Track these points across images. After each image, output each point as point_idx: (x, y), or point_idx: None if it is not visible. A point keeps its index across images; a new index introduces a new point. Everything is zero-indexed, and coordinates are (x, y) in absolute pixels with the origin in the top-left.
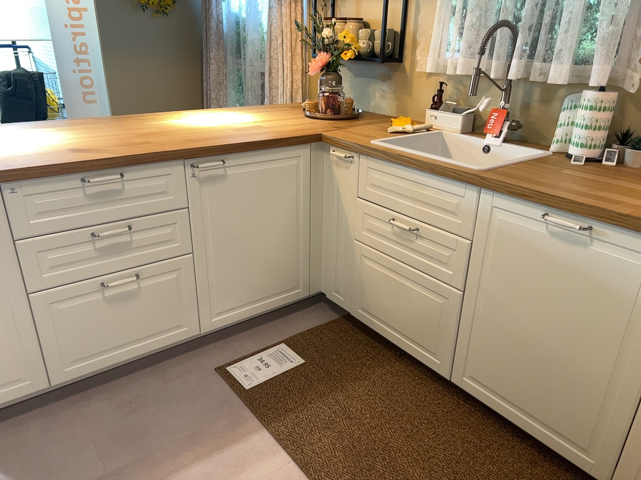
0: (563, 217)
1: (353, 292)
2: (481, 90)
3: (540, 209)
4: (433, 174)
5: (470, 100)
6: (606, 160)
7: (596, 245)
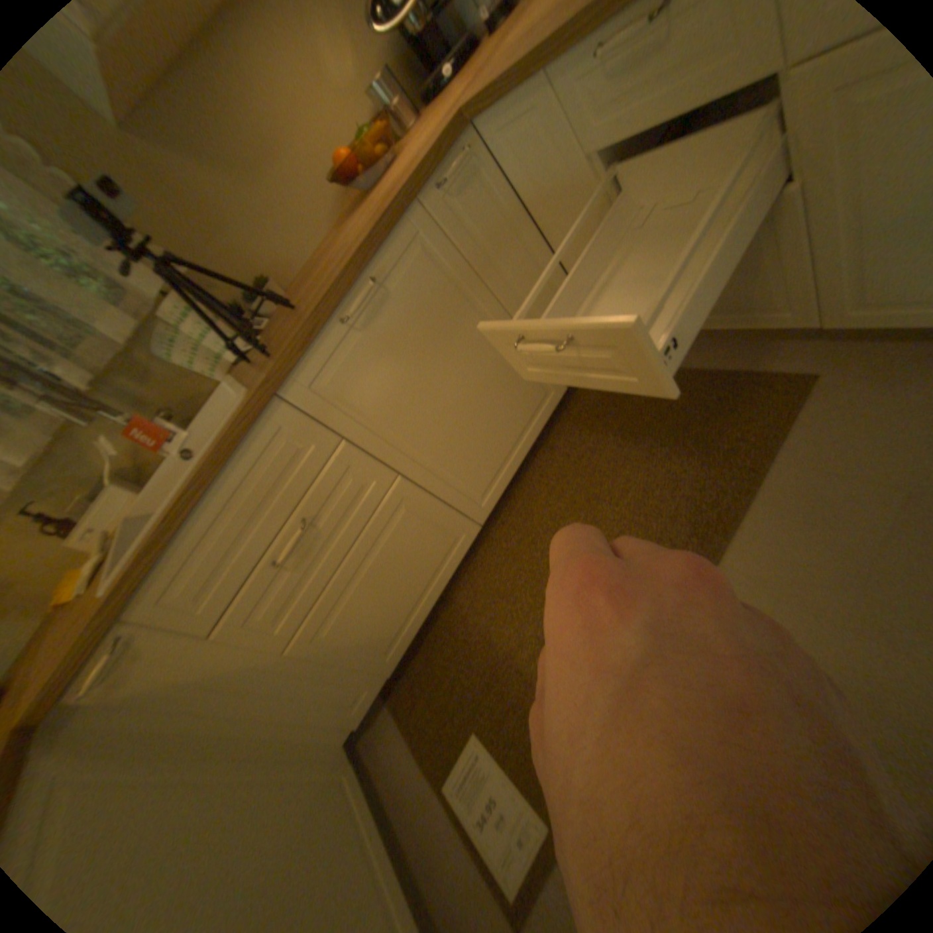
0: (350, 301)
1: (360, 667)
2: (77, 453)
3: (332, 325)
4: (226, 465)
5: (86, 474)
6: (259, 324)
7: (389, 285)
